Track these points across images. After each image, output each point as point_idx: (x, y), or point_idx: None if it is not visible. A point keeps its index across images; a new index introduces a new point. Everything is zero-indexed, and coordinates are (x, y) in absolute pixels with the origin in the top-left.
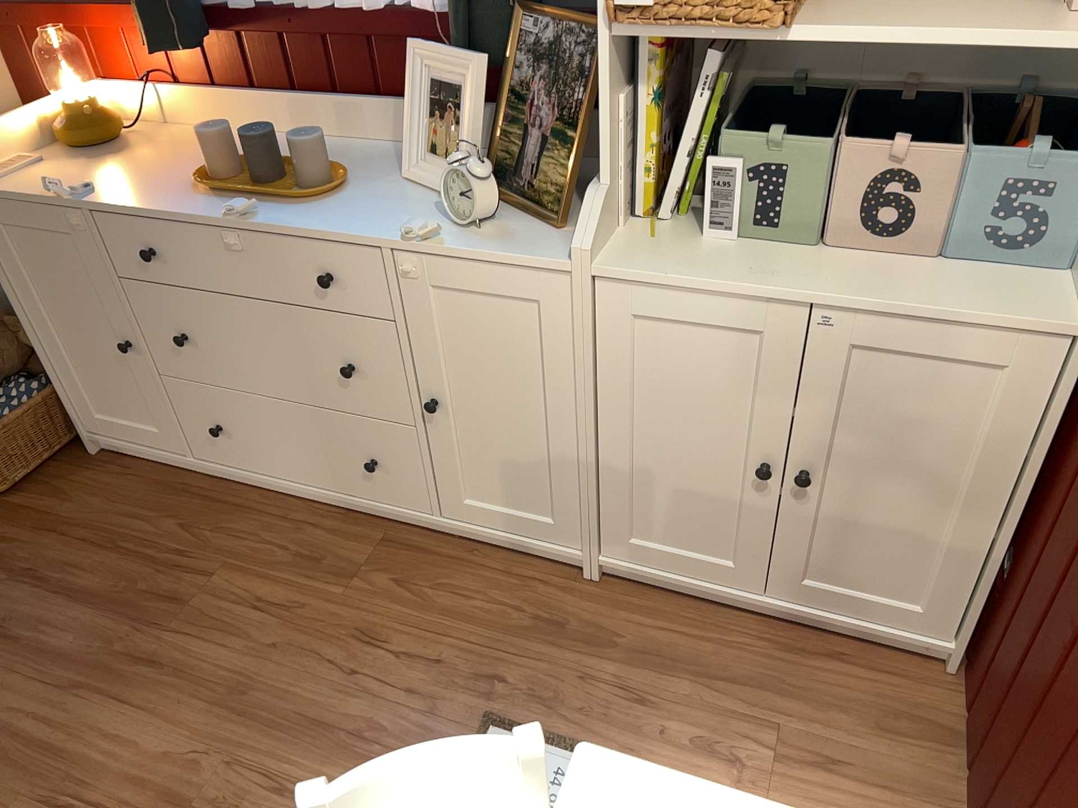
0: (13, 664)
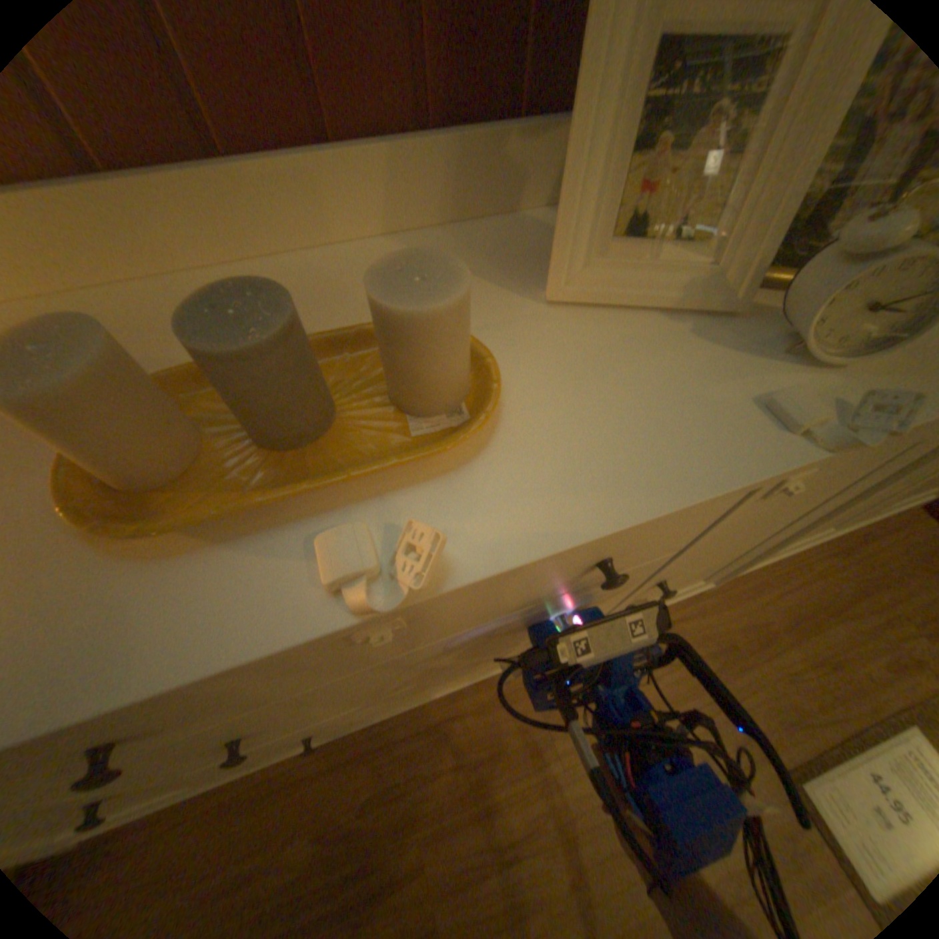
0: None
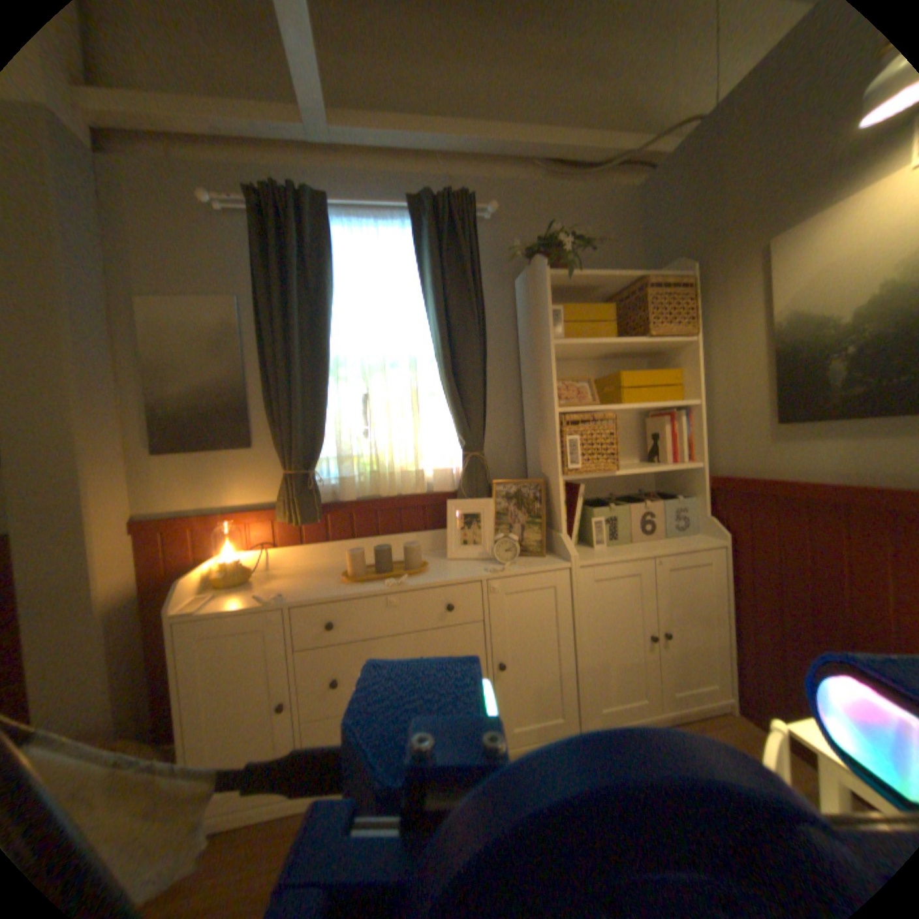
0: None
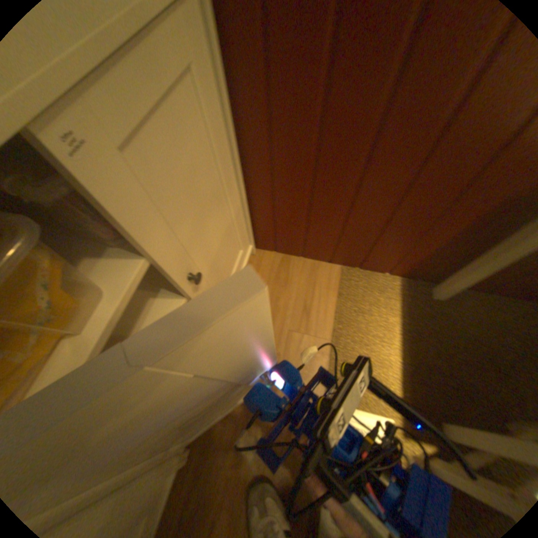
0: None
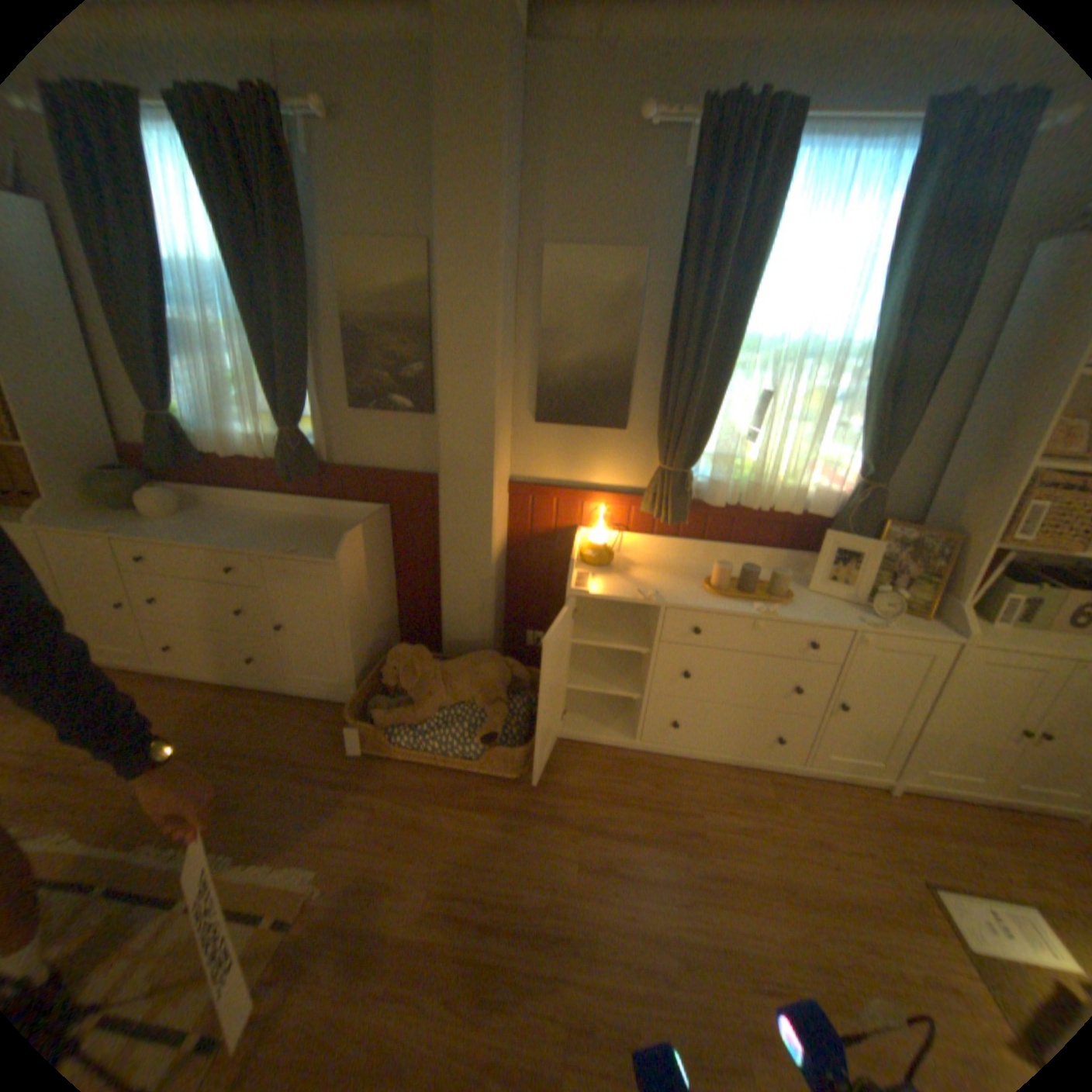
0: (635, 904)
